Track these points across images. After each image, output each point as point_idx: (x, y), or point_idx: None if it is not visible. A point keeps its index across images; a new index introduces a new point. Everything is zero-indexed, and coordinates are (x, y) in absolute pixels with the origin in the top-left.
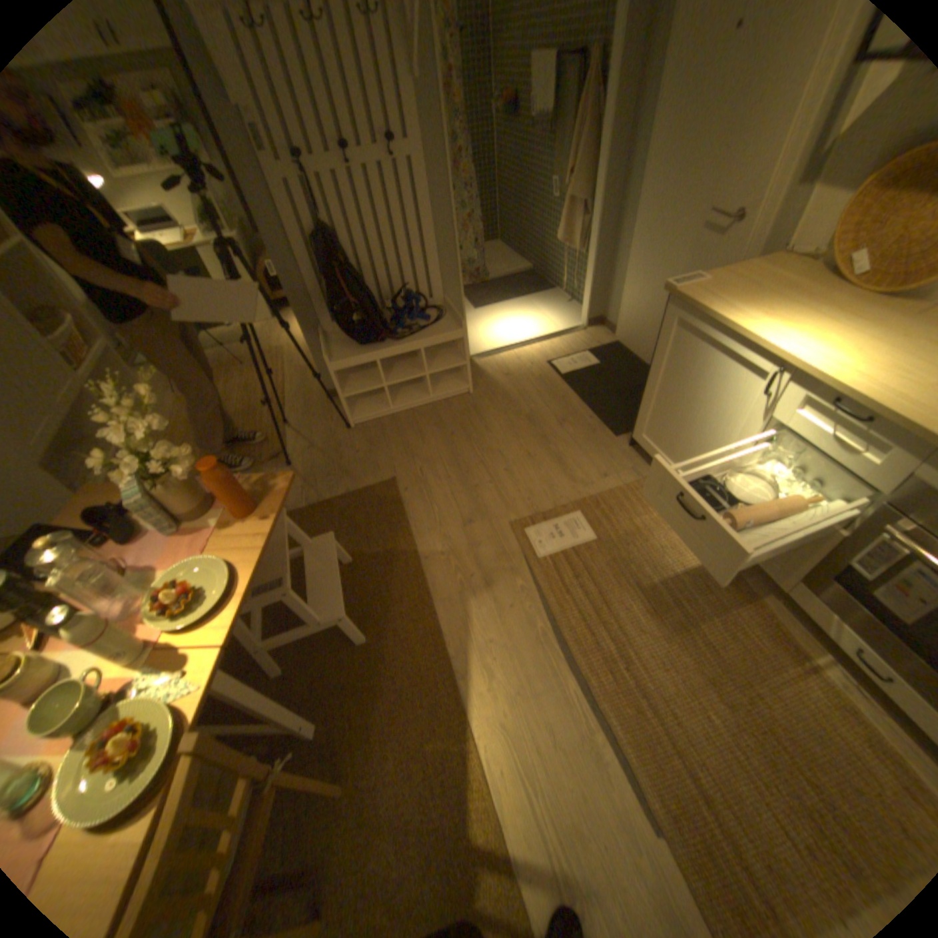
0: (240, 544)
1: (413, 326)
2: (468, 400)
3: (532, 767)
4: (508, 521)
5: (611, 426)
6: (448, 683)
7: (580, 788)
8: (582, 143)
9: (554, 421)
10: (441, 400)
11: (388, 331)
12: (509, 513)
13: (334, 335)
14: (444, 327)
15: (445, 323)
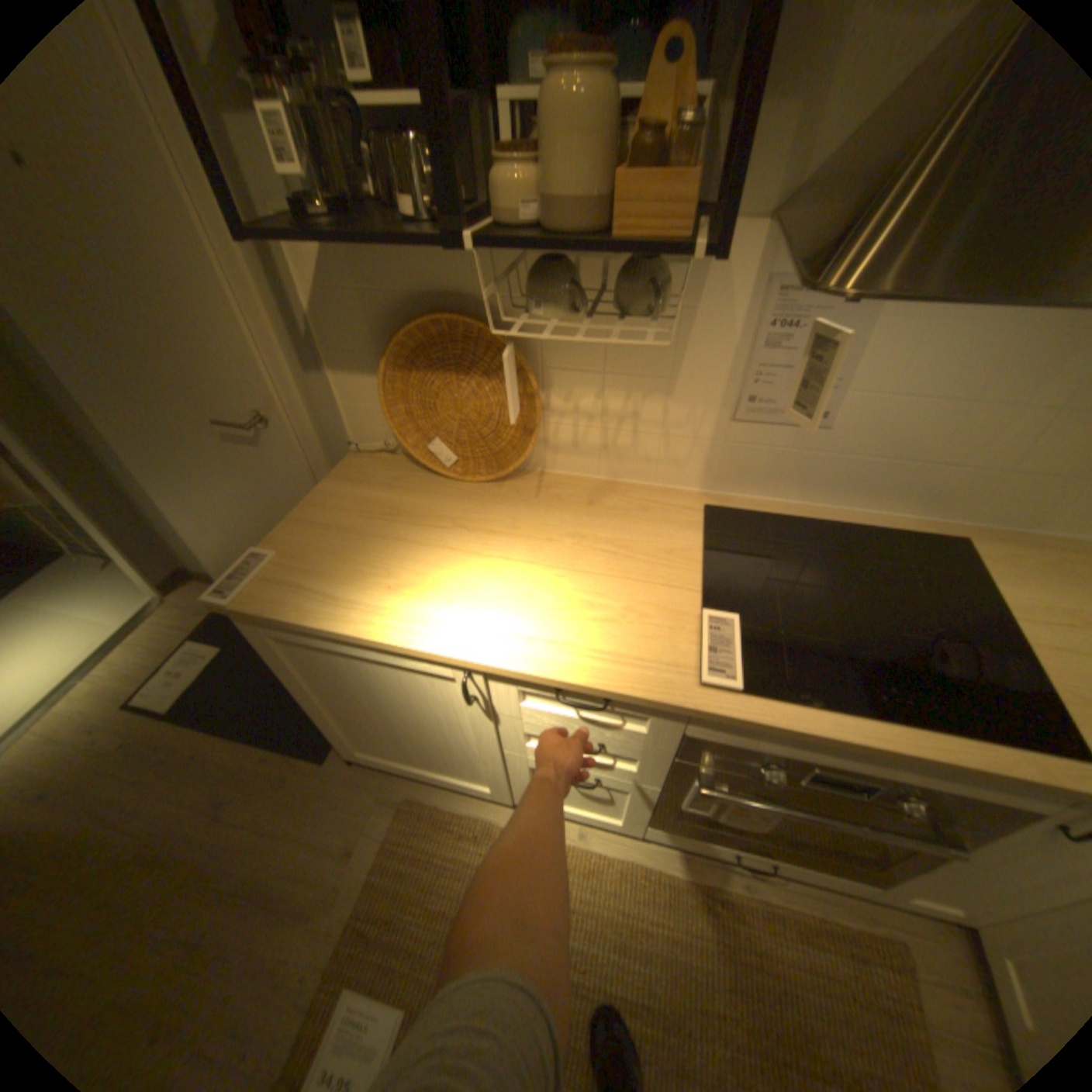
0: None
1: None
2: None
3: None
4: None
5: (303, 754)
6: None
7: None
8: None
9: (200, 823)
10: None
11: None
12: None
13: None
14: None
15: None
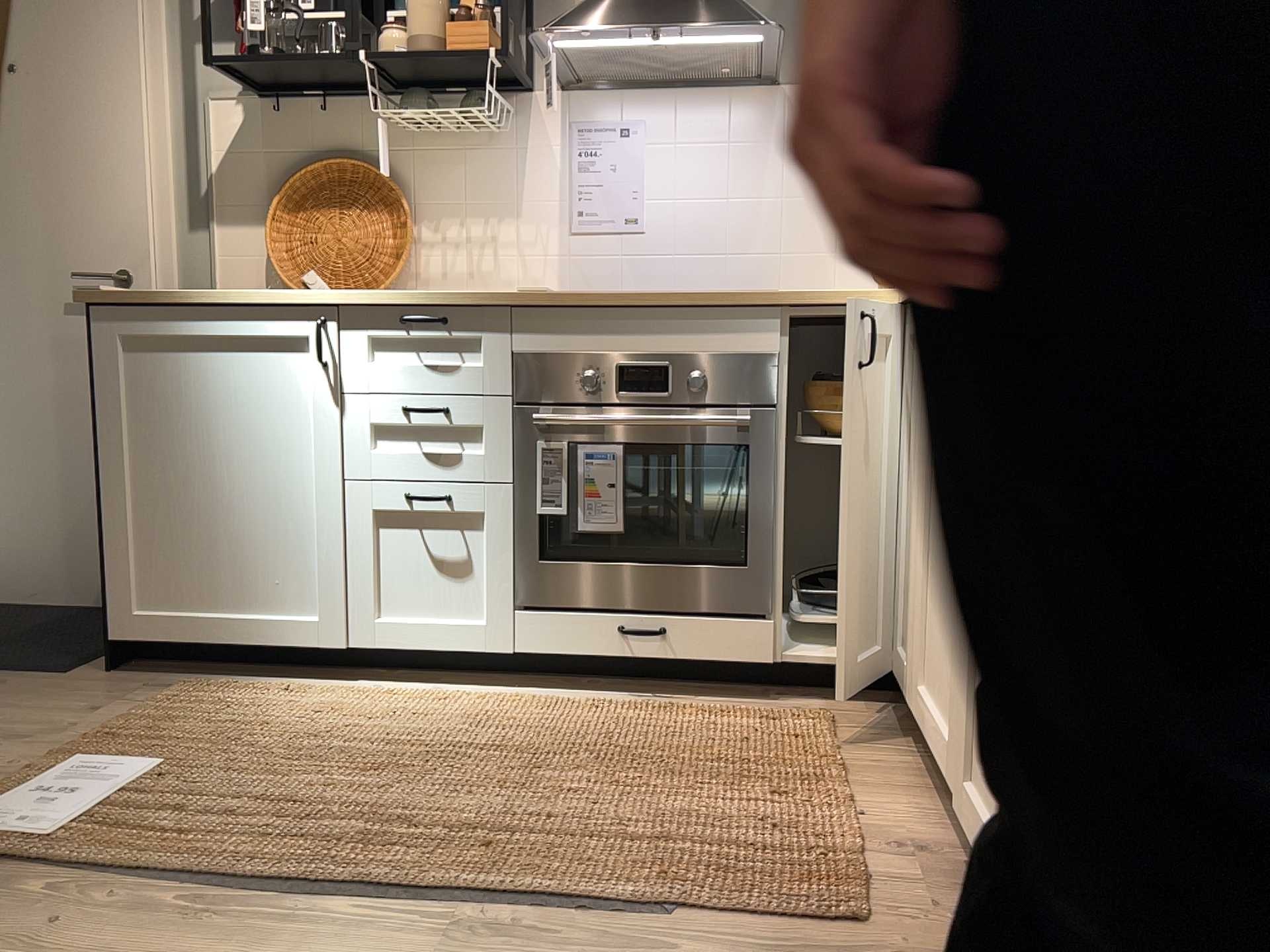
0: None
1: None
2: None
3: None
4: None
5: (38, 669)
6: None
7: None
8: None
9: None
10: None
11: None
12: None
13: None
14: None
15: None
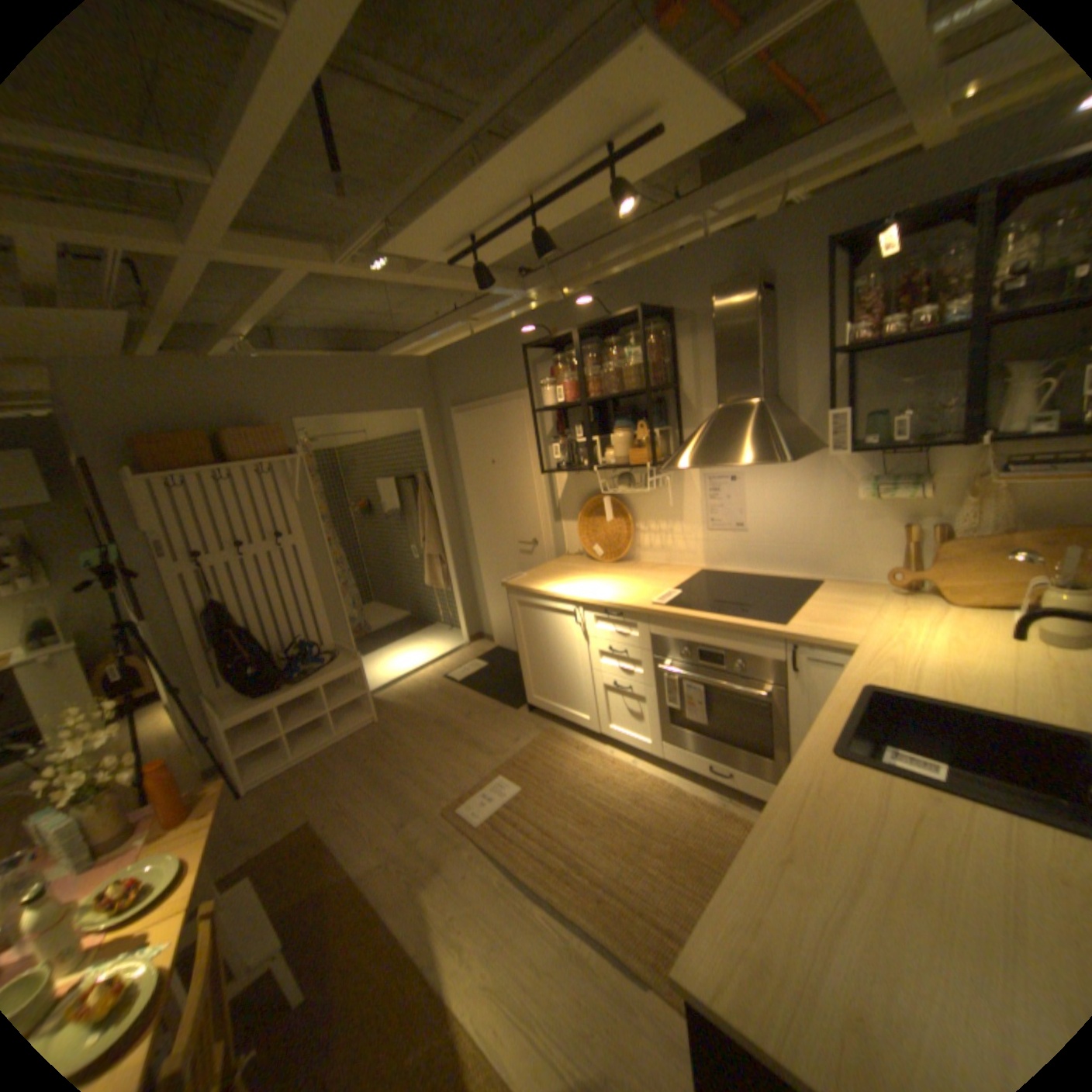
0: (182, 840)
1: (308, 671)
2: (374, 729)
3: (521, 1008)
4: (440, 809)
5: (510, 704)
6: (415, 983)
7: (570, 997)
8: (425, 523)
9: (461, 717)
10: (345, 738)
11: (282, 681)
12: (439, 803)
13: (218, 700)
14: (340, 664)
15: (340, 661)
